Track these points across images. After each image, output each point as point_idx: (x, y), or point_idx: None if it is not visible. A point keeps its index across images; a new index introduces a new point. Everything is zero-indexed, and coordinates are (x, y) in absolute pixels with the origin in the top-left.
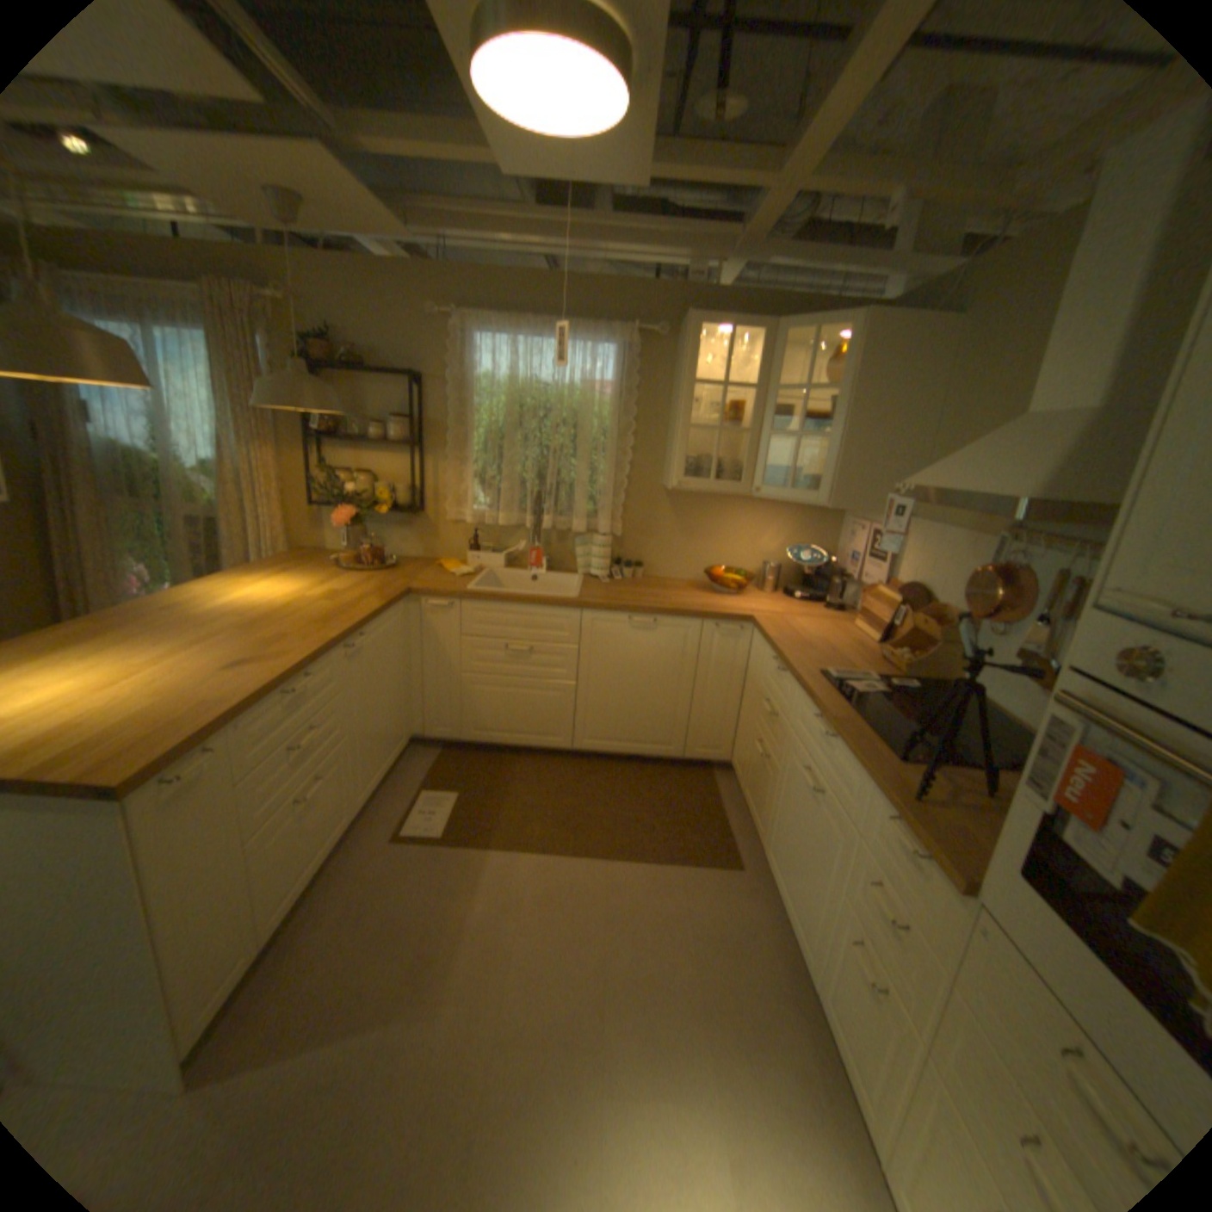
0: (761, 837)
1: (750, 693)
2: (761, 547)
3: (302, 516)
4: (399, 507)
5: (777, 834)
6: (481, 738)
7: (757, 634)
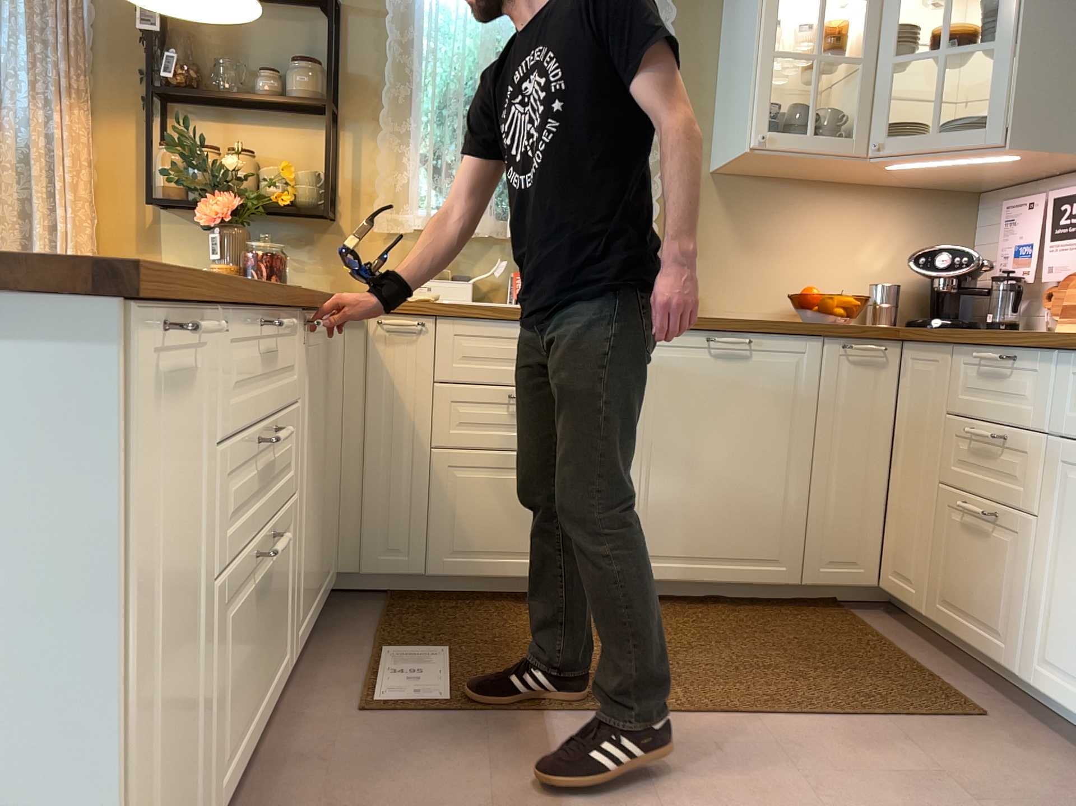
0: (1004, 657)
1: (916, 447)
2: (863, 263)
3: (130, 232)
4: (301, 209)
5: (1054, 624)
6: (462, 568)
7: (917, 349)
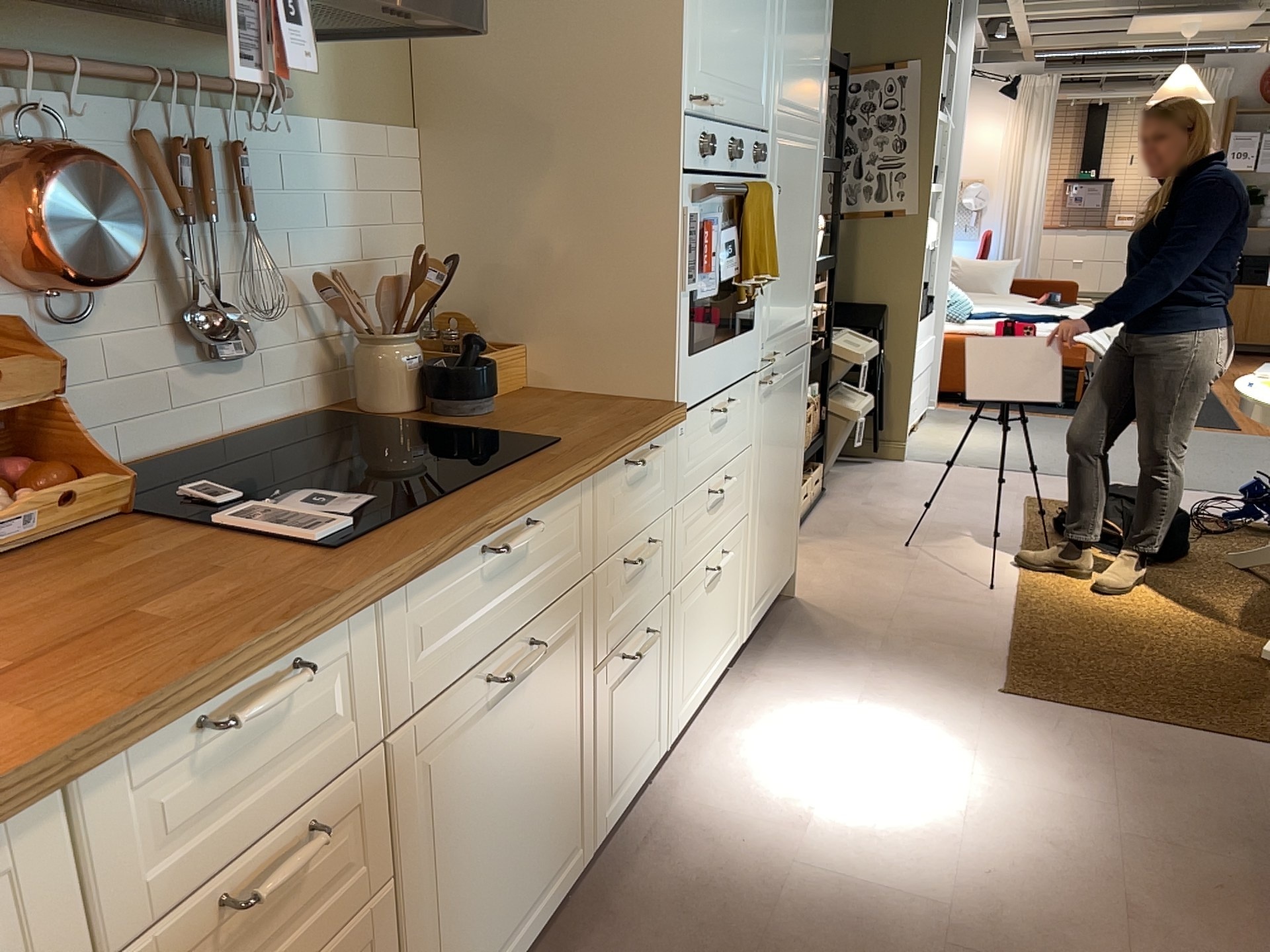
0: None
1: None
2: None
3: None
4: None
5: None
6: None
7: None
